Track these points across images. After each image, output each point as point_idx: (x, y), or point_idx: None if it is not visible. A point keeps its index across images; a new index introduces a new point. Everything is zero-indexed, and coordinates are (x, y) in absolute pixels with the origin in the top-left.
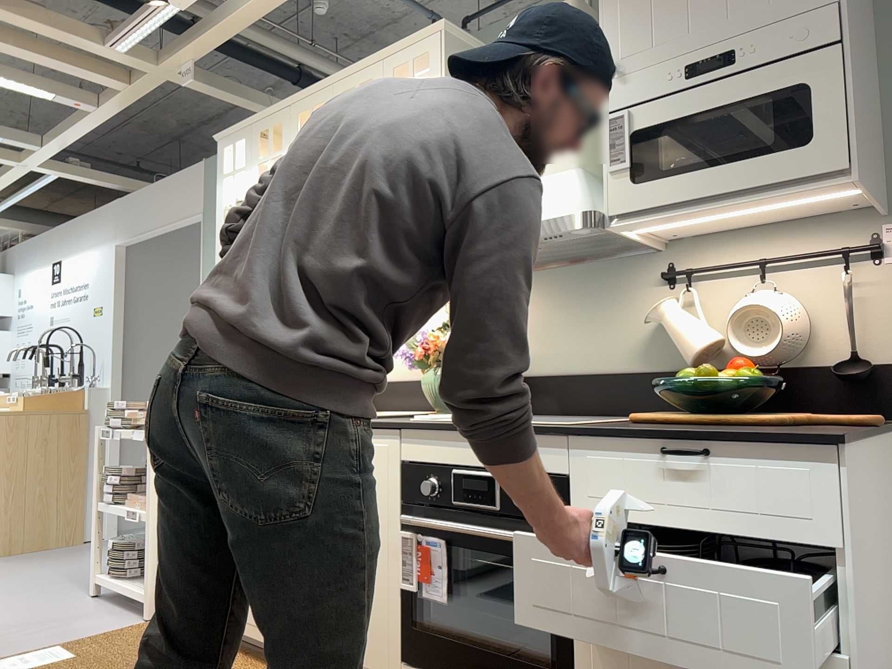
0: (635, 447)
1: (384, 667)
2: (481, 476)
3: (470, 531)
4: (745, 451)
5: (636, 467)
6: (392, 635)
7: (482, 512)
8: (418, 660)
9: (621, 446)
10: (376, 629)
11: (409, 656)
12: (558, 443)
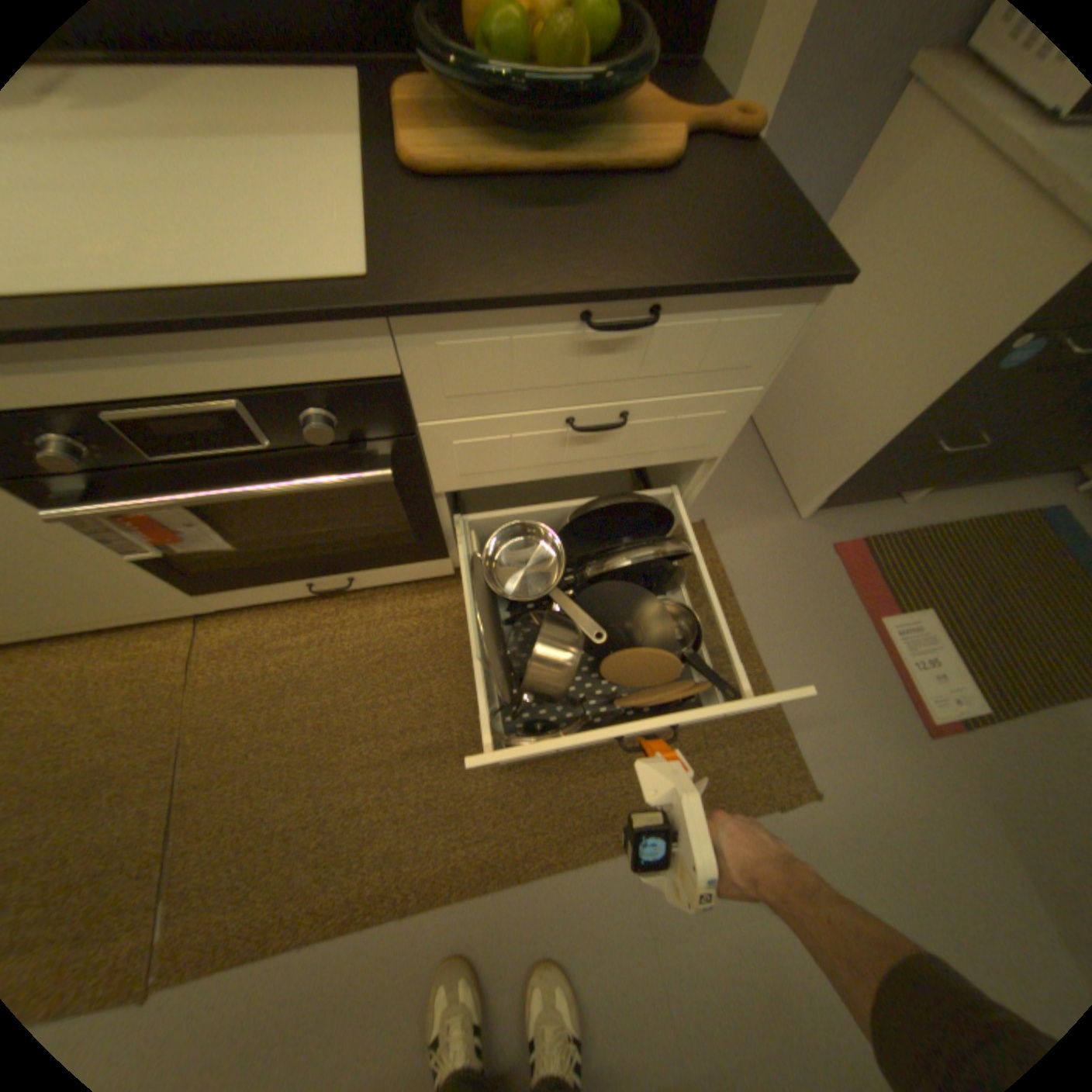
0: (530, 315)
1: (164, 607)
2: (187, 407)
3: (239, 497)
4: (710, 301)
5: (529, 346)
6: (151, 588)
7: (227, 452)
8: (217, 587)
9: (503, 317)
10: (115, 594)
11: (200, 590)
12: (359, 329)
